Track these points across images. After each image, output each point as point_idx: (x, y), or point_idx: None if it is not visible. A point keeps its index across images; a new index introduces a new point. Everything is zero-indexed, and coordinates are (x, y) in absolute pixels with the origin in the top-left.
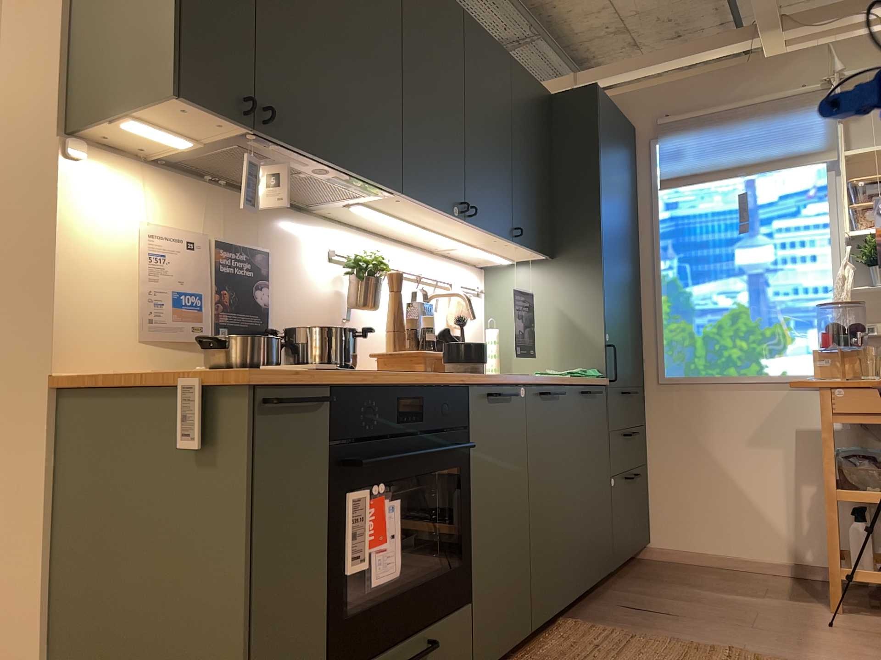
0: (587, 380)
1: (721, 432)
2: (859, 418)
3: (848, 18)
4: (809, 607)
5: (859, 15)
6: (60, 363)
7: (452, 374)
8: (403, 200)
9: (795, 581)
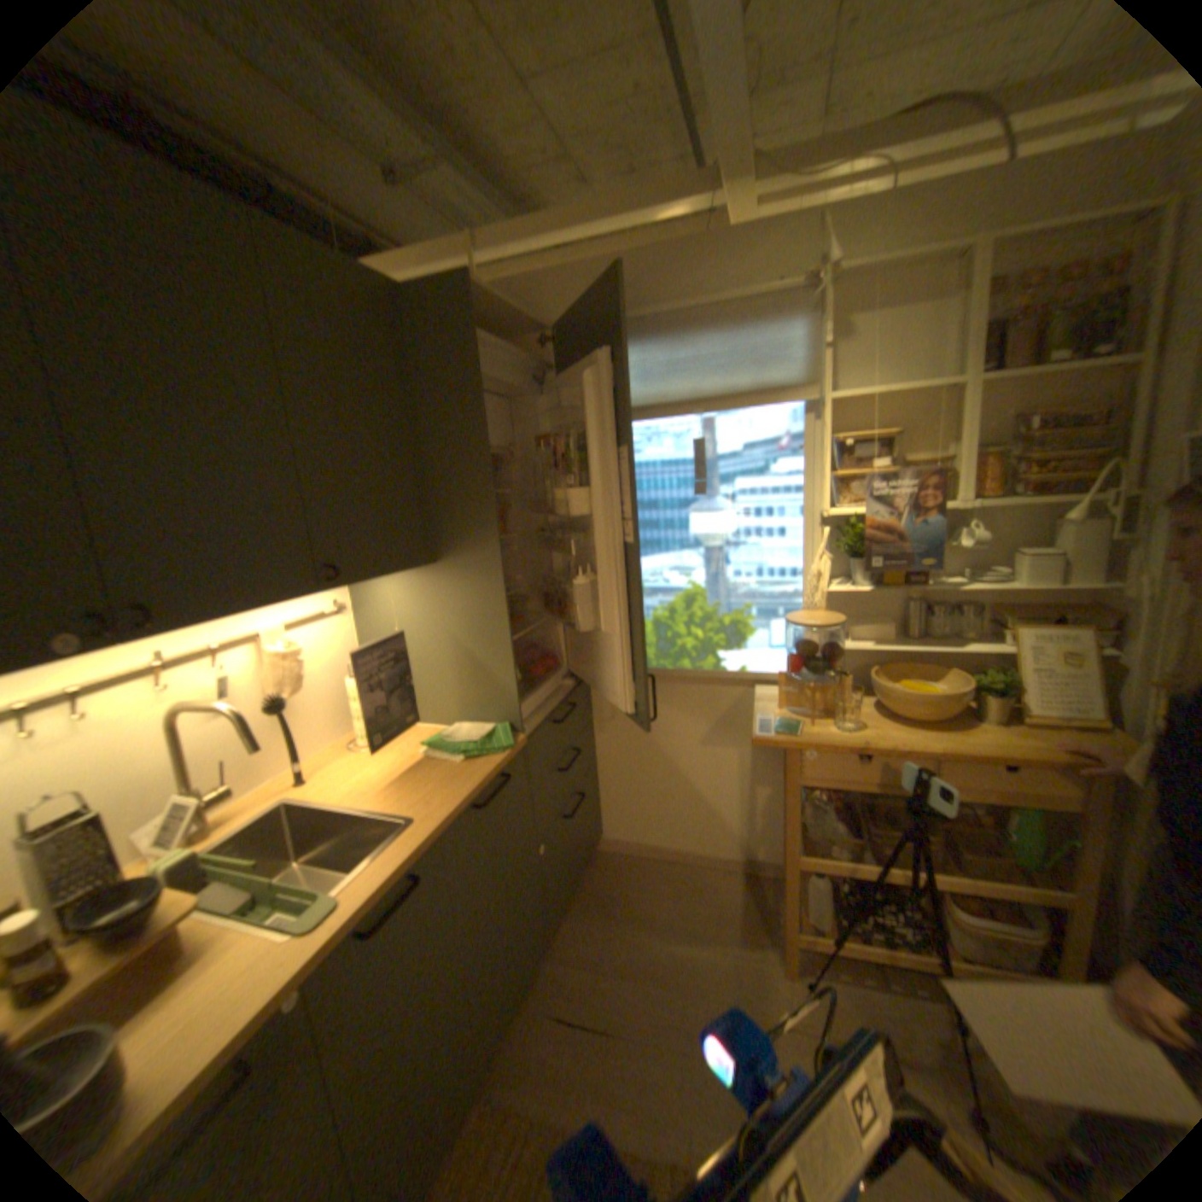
0: (484, 772)
1: (674, 730)
2: (831, 784)
3: (855, 161)
4: (762, 969)
5: (872, 159)
6: None
7: None
8: None
9: (746, 887)
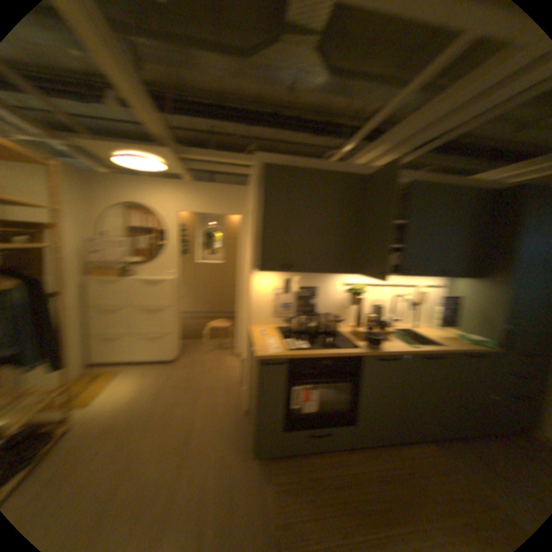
0: (477, 349)
1: None
2: None
3: None
4: None
5: None
6: (253, 323)
7: (359, 349)
8: (362, 273)
9: None
